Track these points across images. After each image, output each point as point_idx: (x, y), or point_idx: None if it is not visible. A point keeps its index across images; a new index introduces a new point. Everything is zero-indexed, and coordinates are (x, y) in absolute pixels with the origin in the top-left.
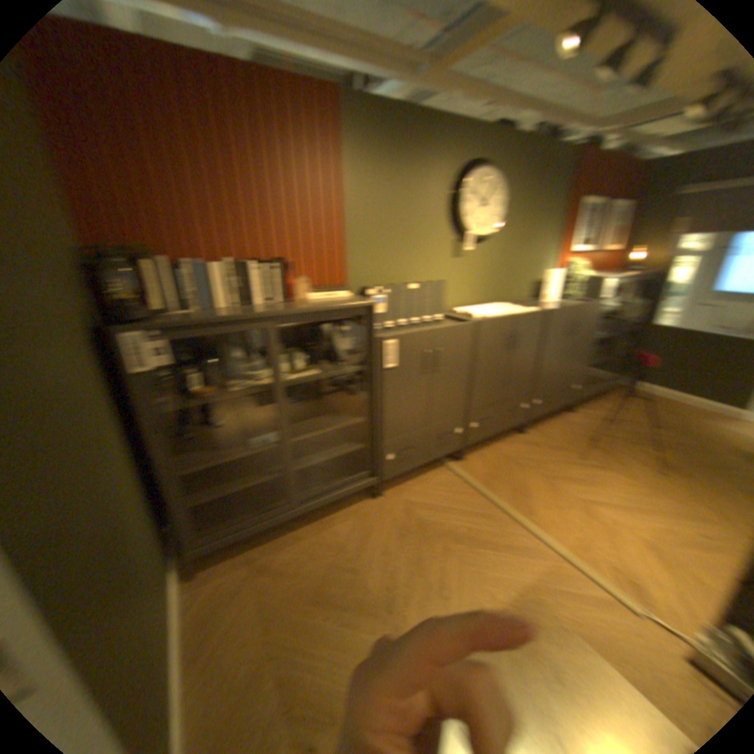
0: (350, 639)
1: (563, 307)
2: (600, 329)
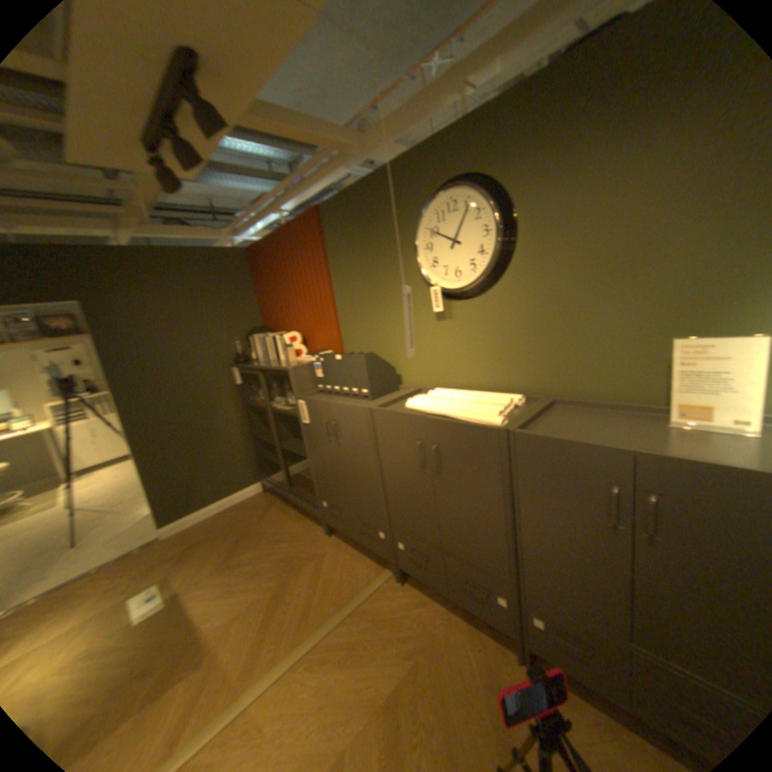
0: (211, 557)
1: (576, 437)
2: None
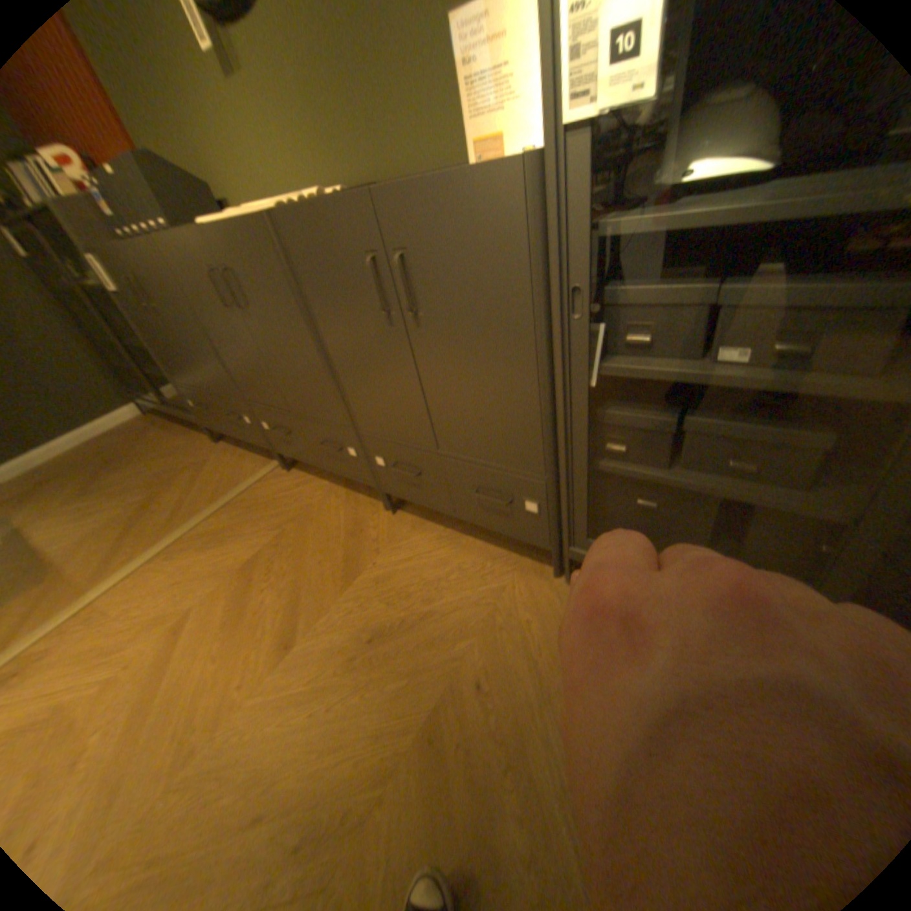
0: (71, 487)
1: (332, 198)
2: (585, 313)
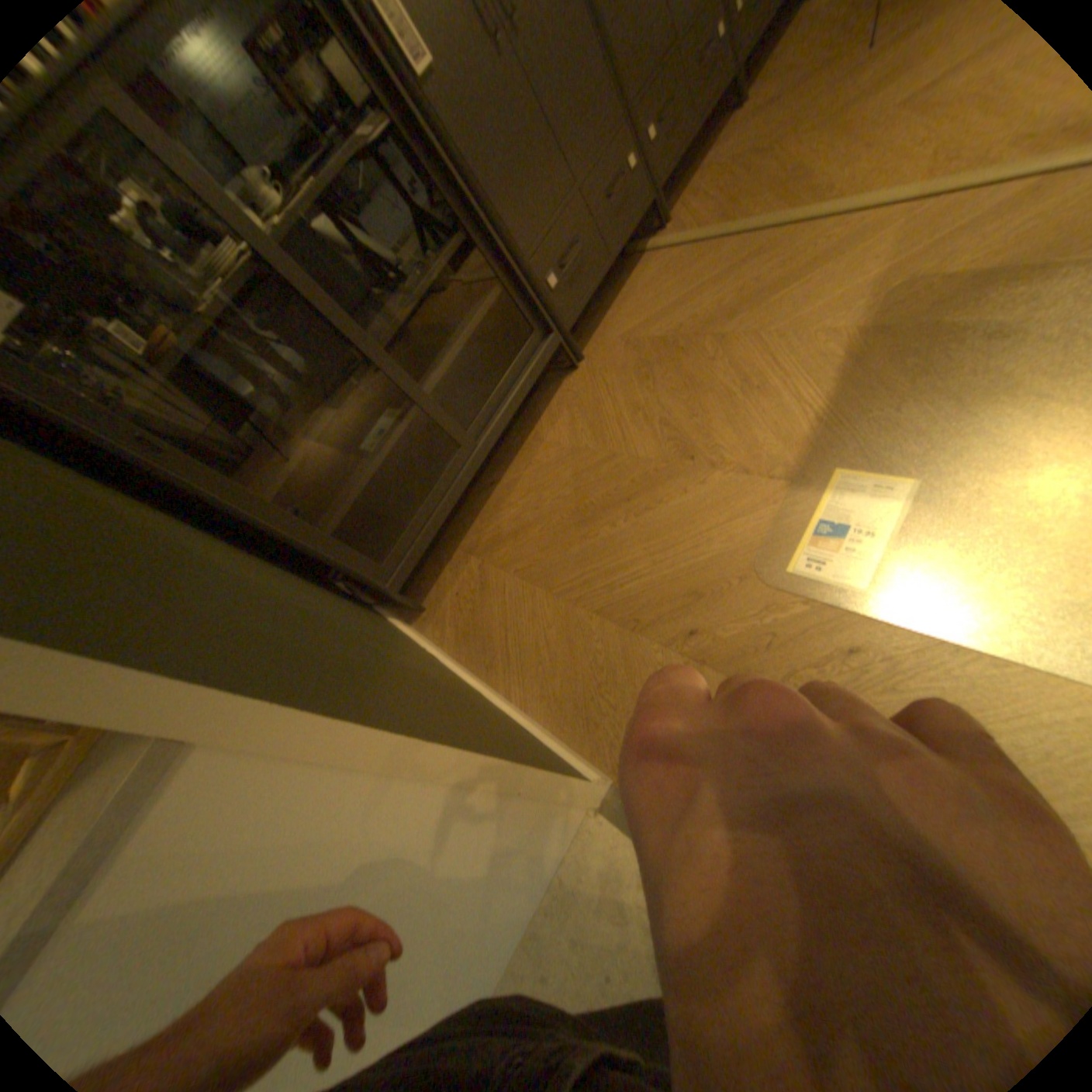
0: (658, 520)
1: None
2: None
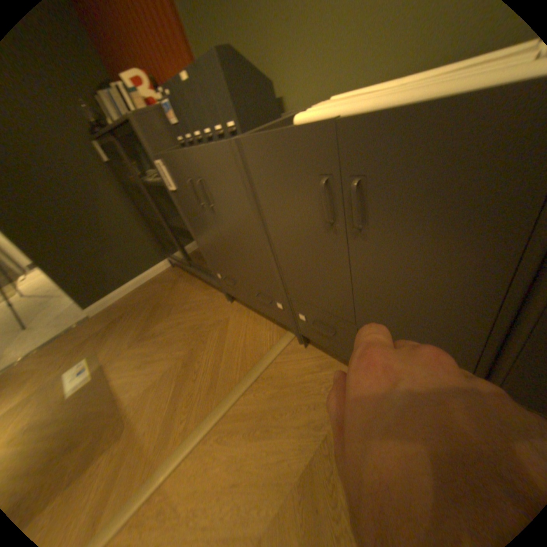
0: (133, 327)
1: None
2: None
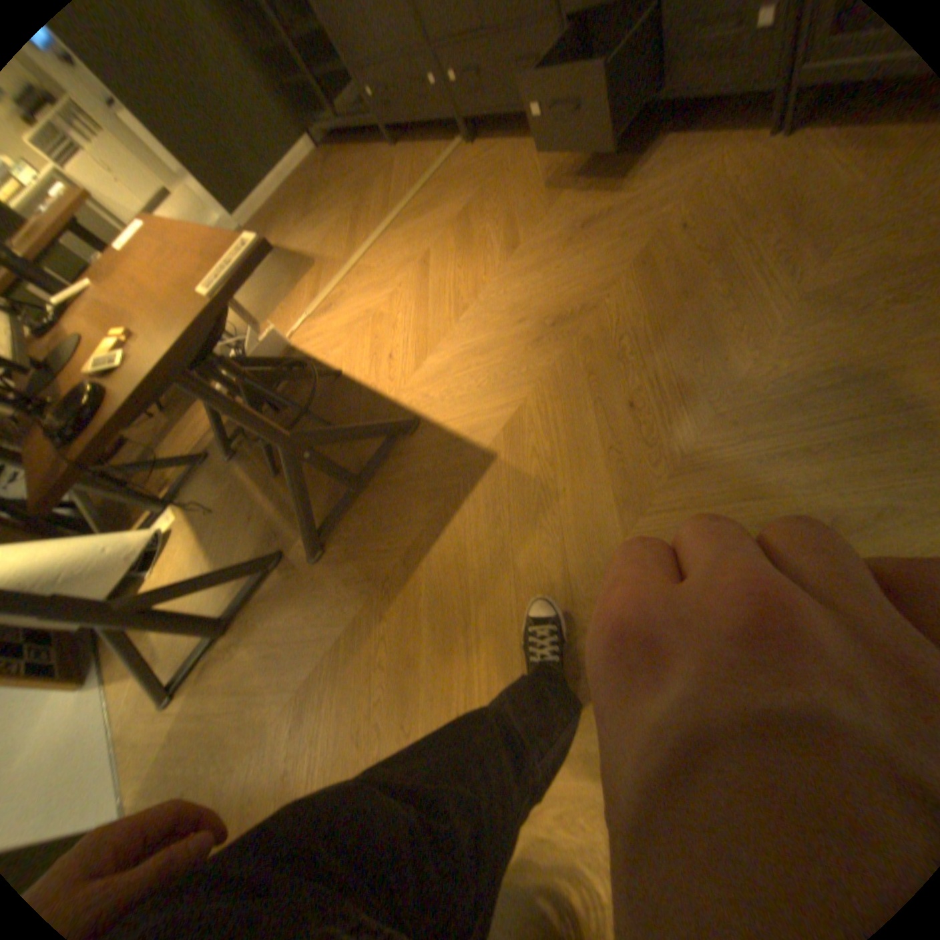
0: (292, 214)
1: None
2: None
